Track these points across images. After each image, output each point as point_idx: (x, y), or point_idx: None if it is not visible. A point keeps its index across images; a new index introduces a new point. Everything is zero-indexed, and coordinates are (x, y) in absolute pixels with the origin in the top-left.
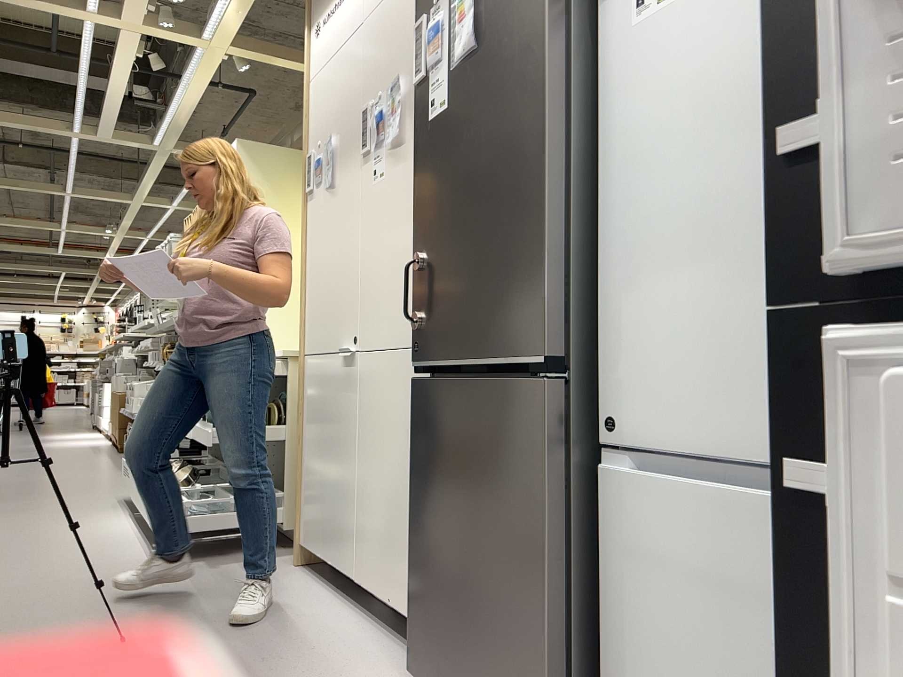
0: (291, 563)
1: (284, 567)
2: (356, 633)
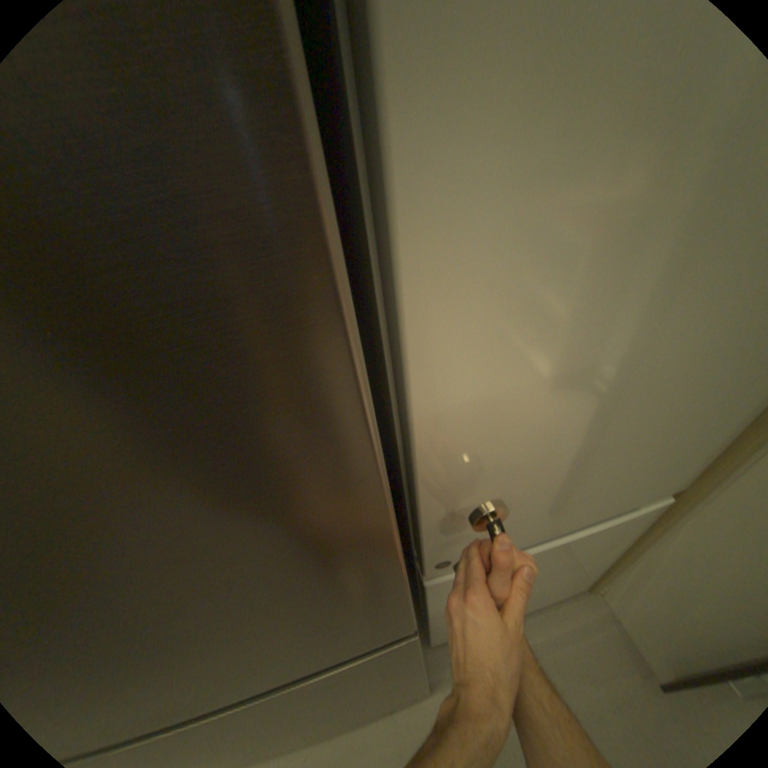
0: None
1: None
2: None
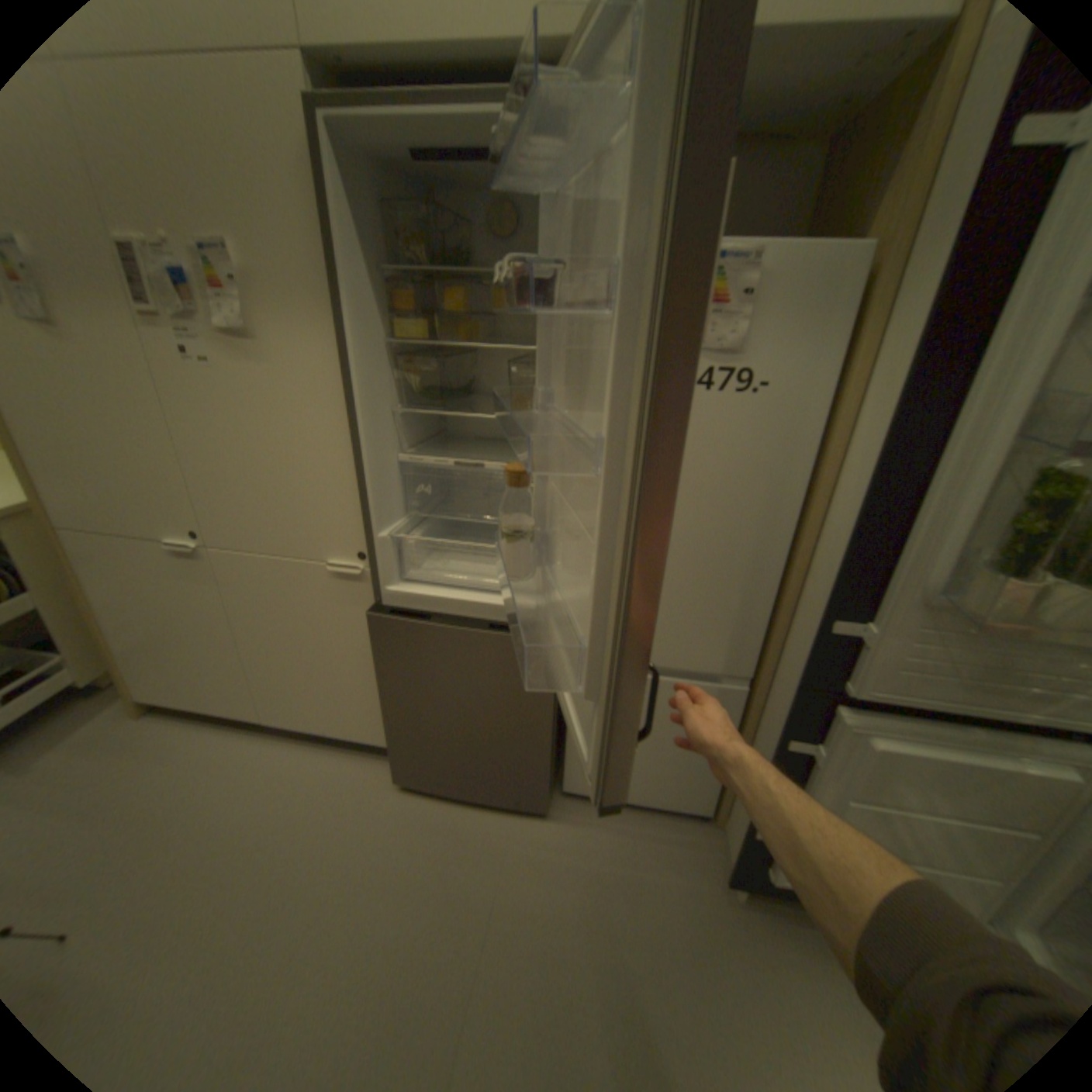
0: (125, 717)
1: (120, 725)
2: (296, 763)
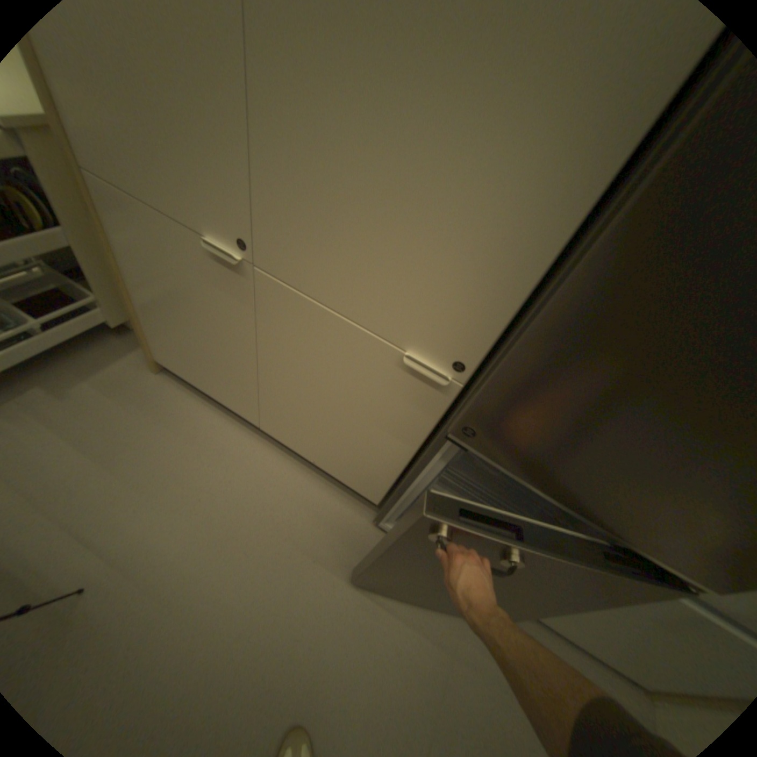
0: (147, 368)
1: (143, 376)
2: (285, 475)
